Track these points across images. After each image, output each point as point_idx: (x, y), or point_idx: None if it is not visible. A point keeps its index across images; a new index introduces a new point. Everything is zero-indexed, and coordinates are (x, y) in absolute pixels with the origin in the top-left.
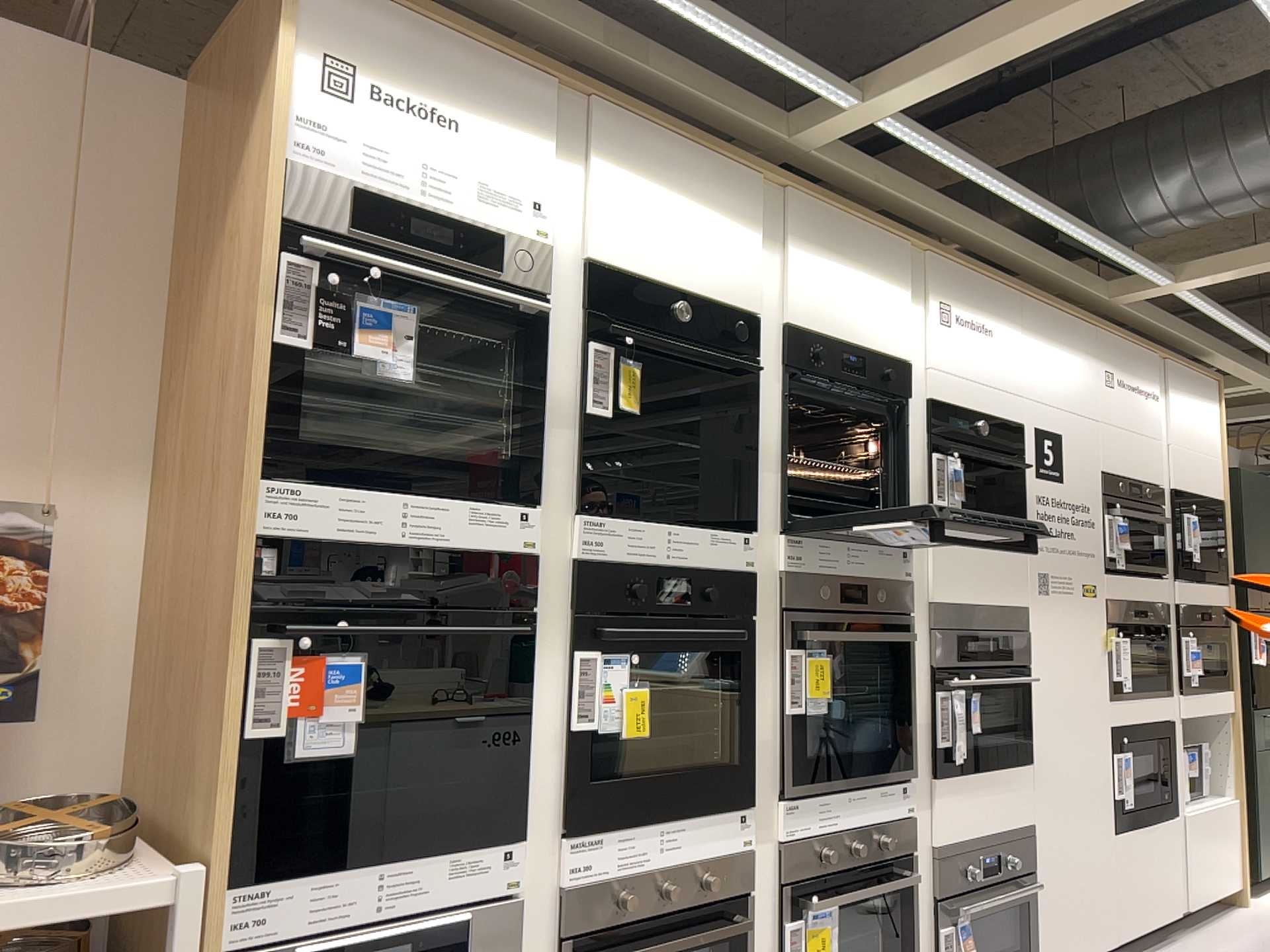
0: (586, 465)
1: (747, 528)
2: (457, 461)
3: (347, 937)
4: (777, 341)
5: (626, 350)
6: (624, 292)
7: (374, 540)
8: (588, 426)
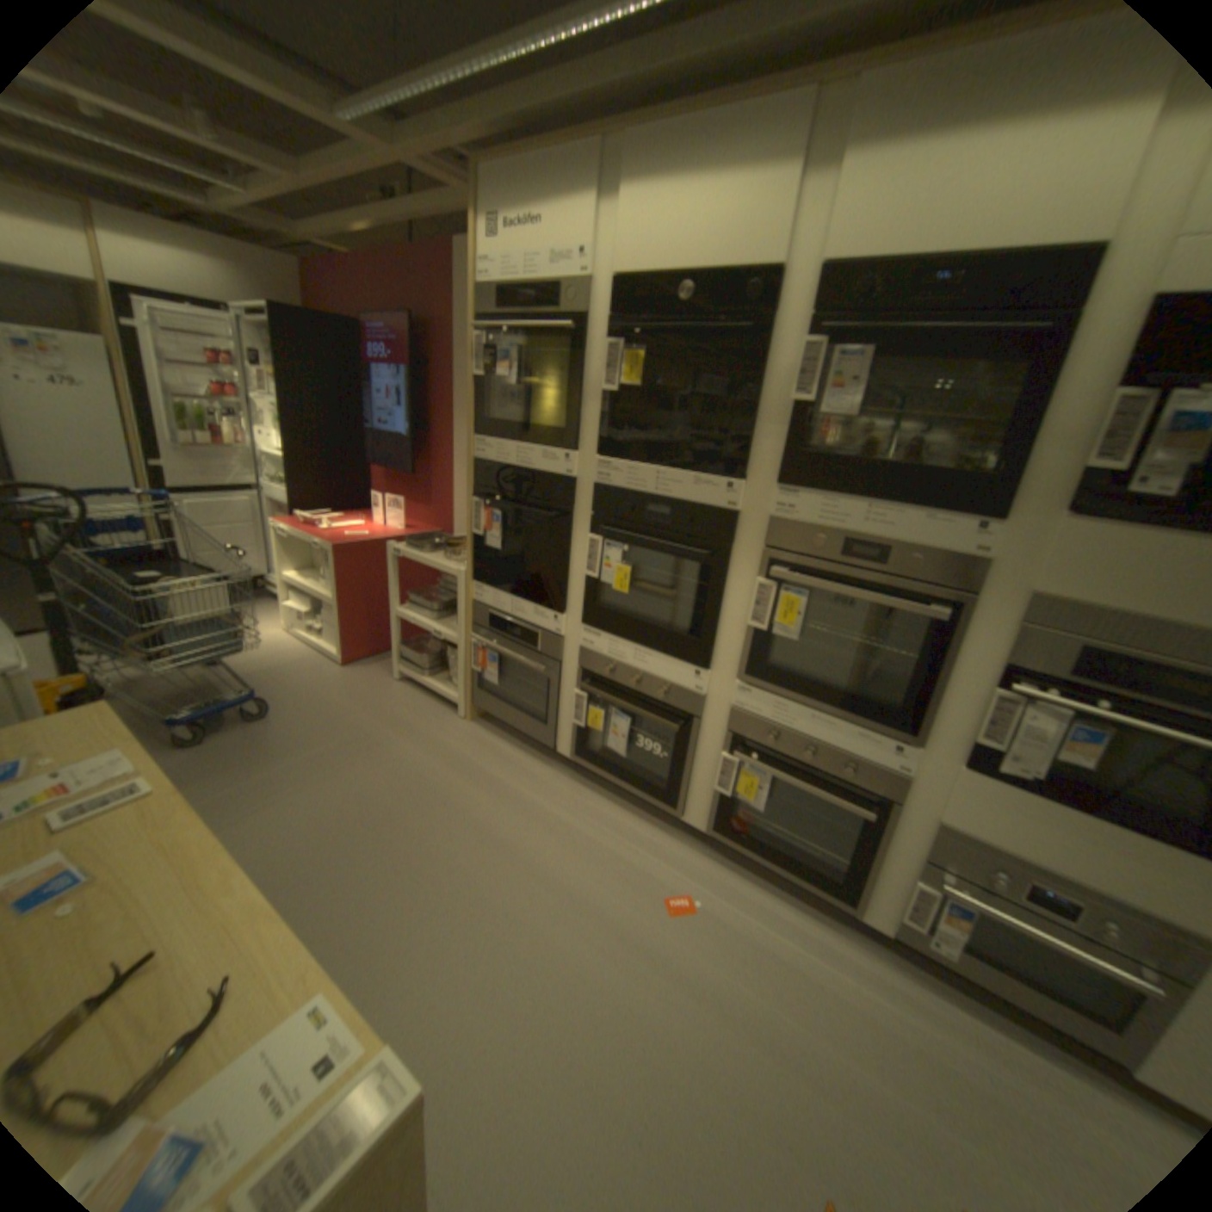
0: (621, 425)
1: (740, 477)
2: (535, 426)
3: (497, 622)
4: (817, 279)
5: (633, 337)
6: (638, 287)
7: (506, 466)
8: (605, 399)
